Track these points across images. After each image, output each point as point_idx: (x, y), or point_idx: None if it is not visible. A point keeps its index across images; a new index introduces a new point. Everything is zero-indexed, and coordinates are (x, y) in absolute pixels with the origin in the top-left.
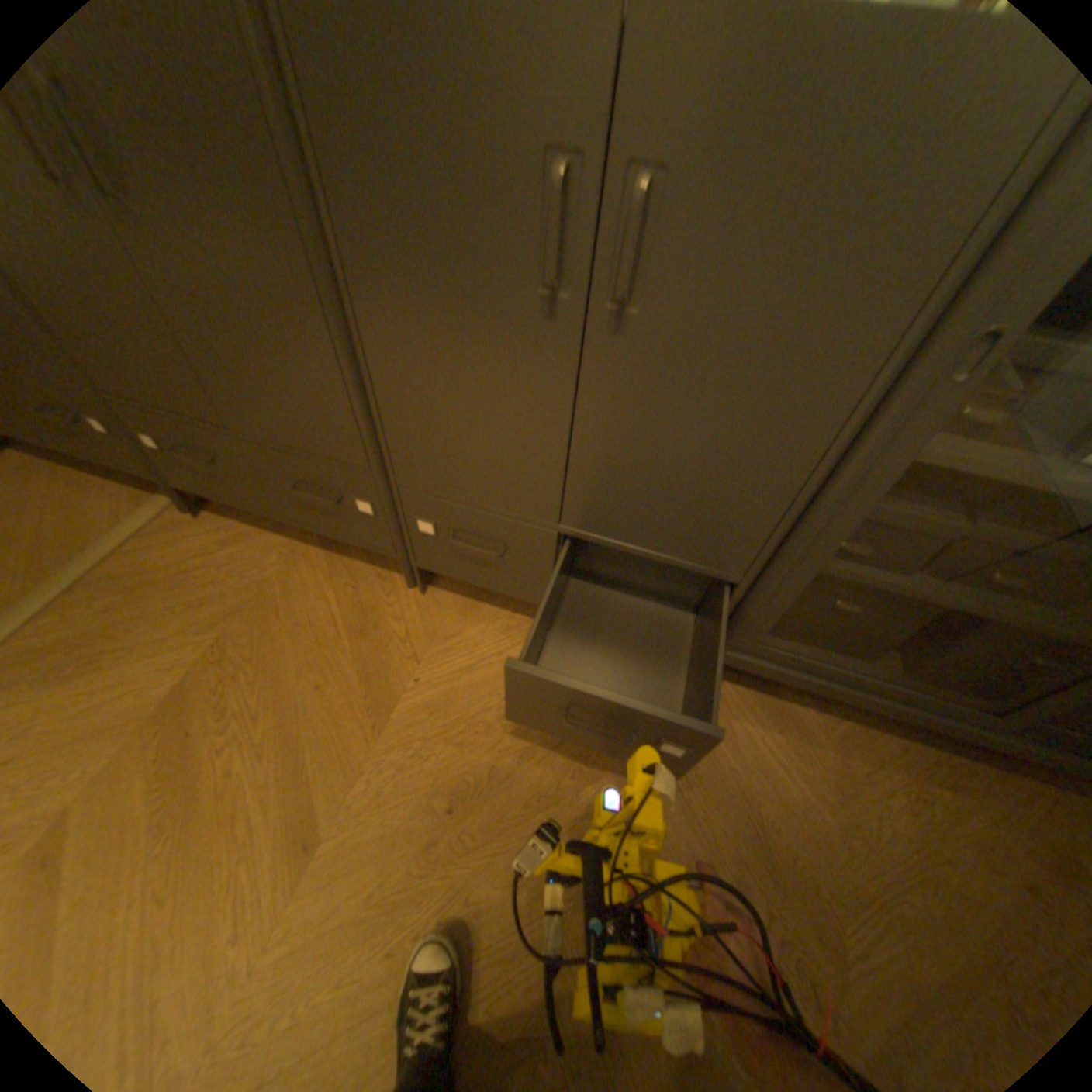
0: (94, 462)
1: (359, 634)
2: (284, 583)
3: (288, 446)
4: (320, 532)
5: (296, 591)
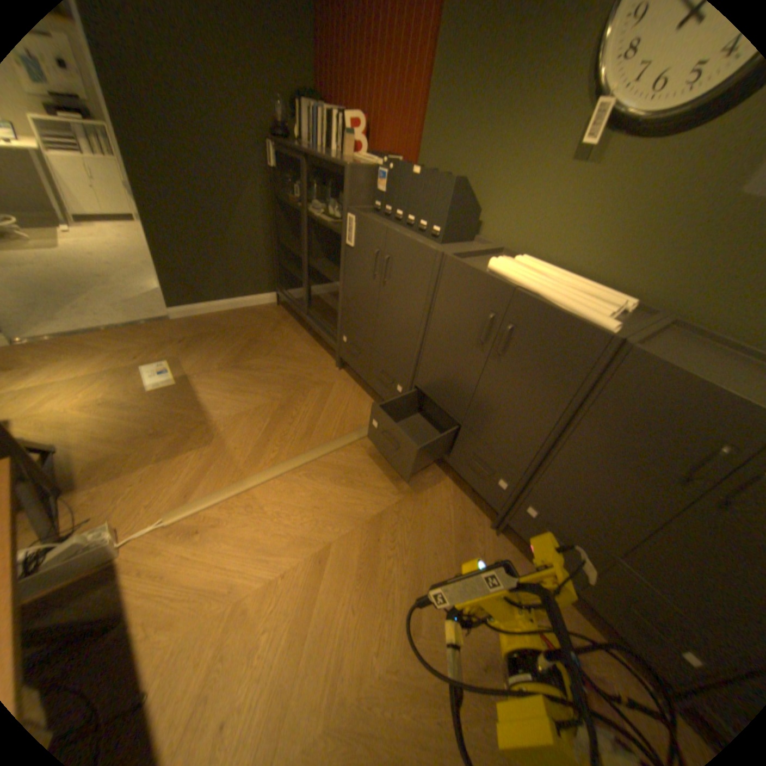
0: (378, 393)
1: (459, 538)
2: (431, 489)
3: (486, 443)
4: (464, 477)
5: (435, 496)
